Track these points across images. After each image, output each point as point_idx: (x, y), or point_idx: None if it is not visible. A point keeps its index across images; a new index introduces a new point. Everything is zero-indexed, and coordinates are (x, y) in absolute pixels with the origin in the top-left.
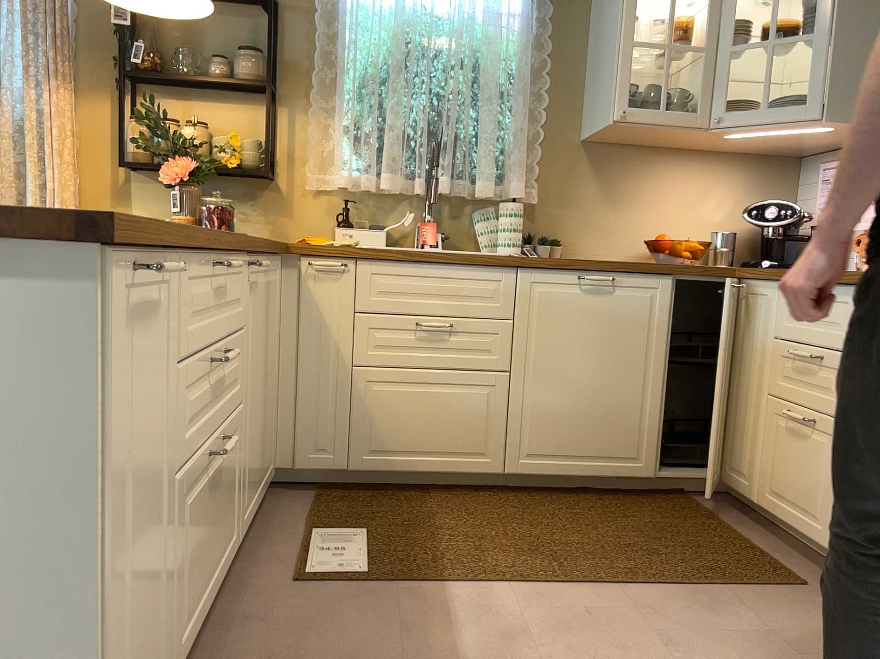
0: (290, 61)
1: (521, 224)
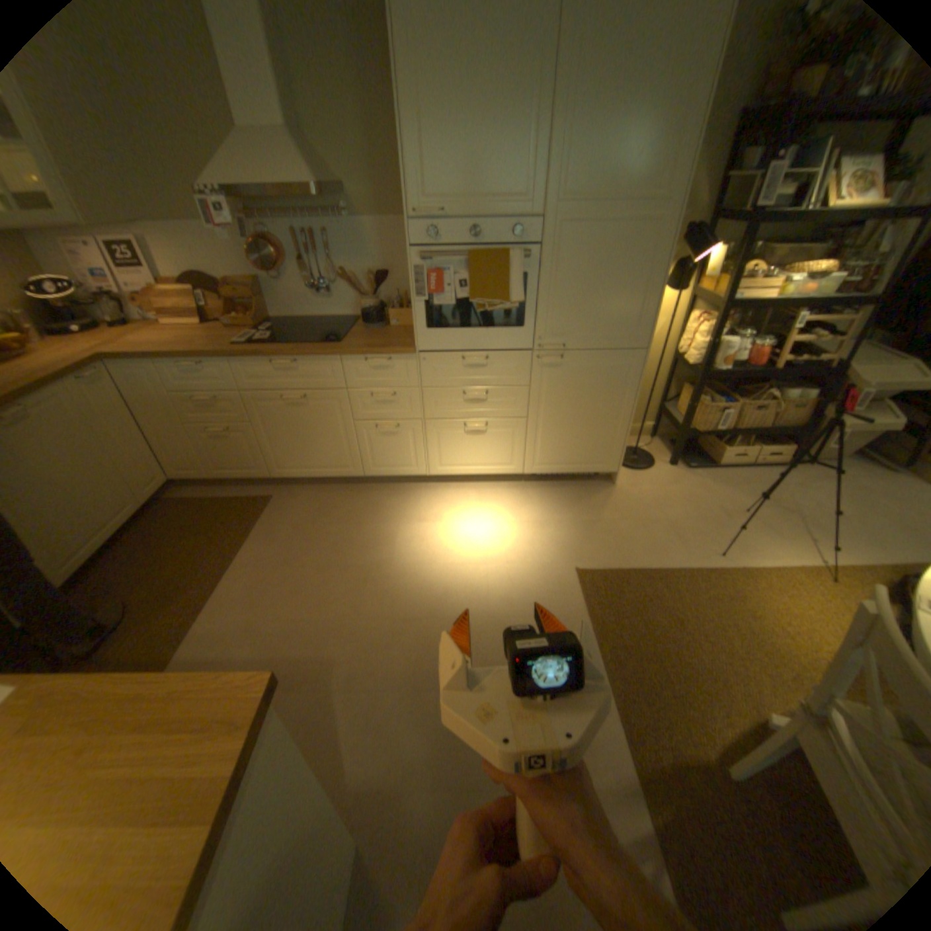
0: None
1: None
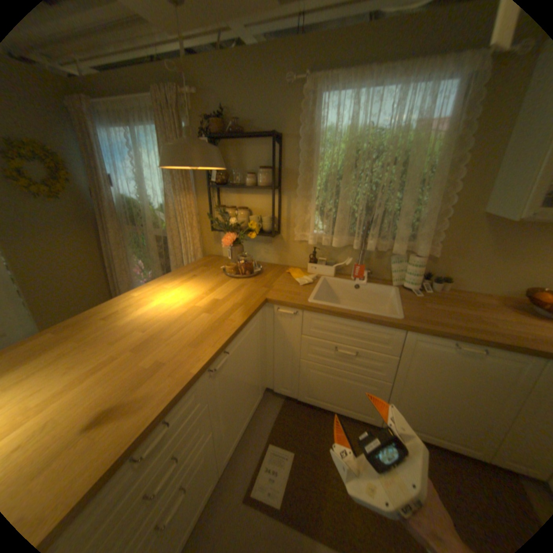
0: (287, 168)
1: (422, 272)
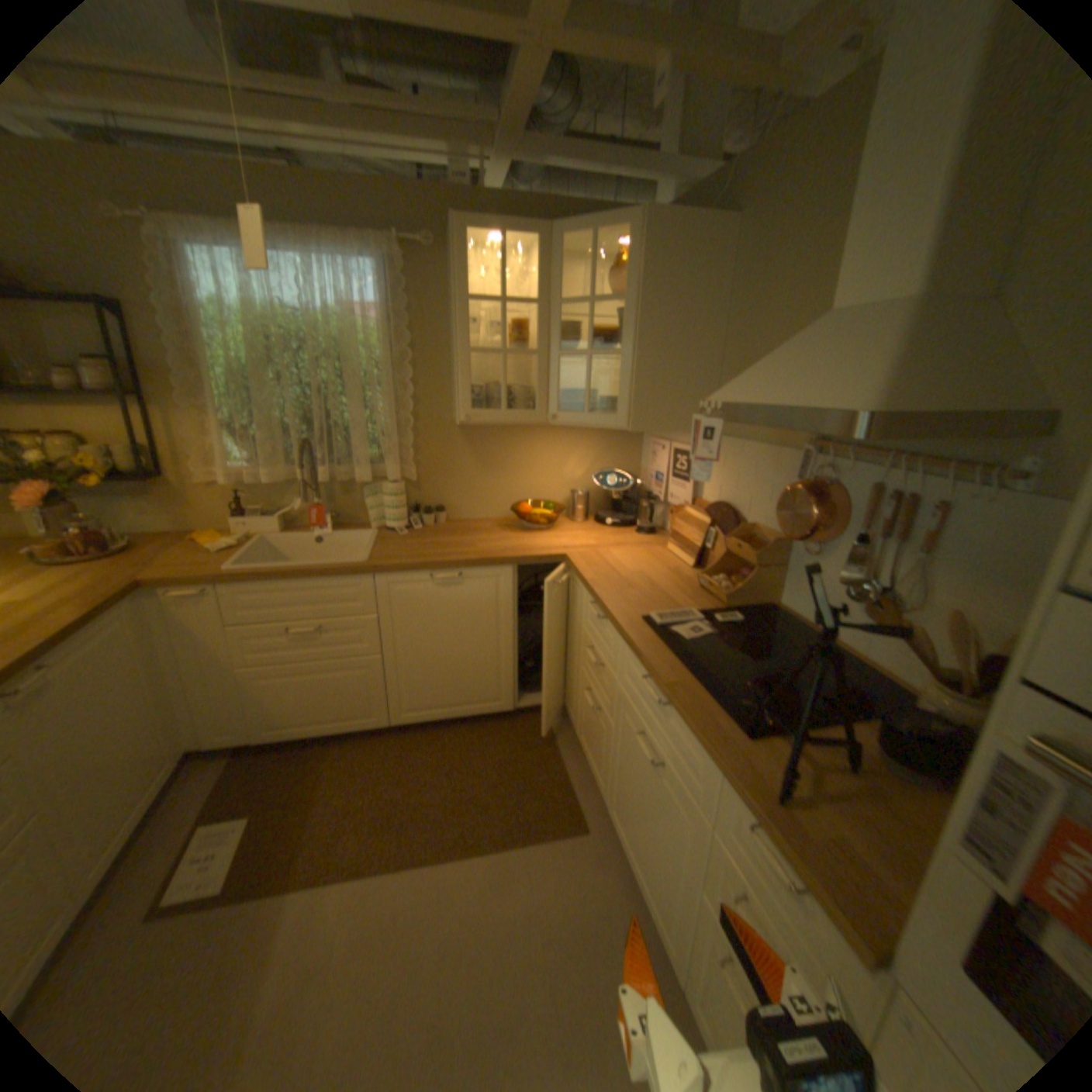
0: (146, 359)
1: (401, 502)
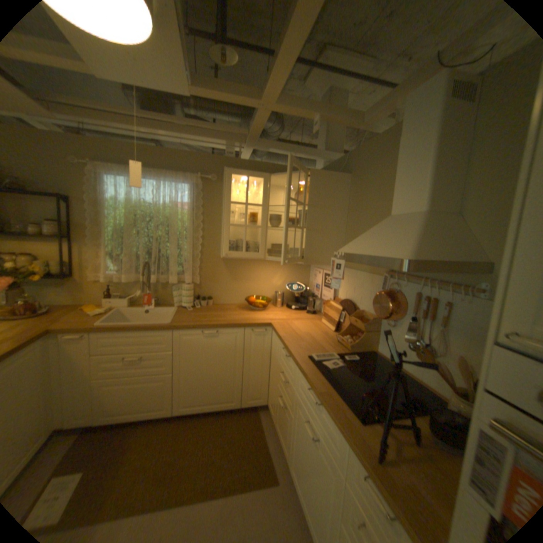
0: (76, 222)
1: (191, 294)
